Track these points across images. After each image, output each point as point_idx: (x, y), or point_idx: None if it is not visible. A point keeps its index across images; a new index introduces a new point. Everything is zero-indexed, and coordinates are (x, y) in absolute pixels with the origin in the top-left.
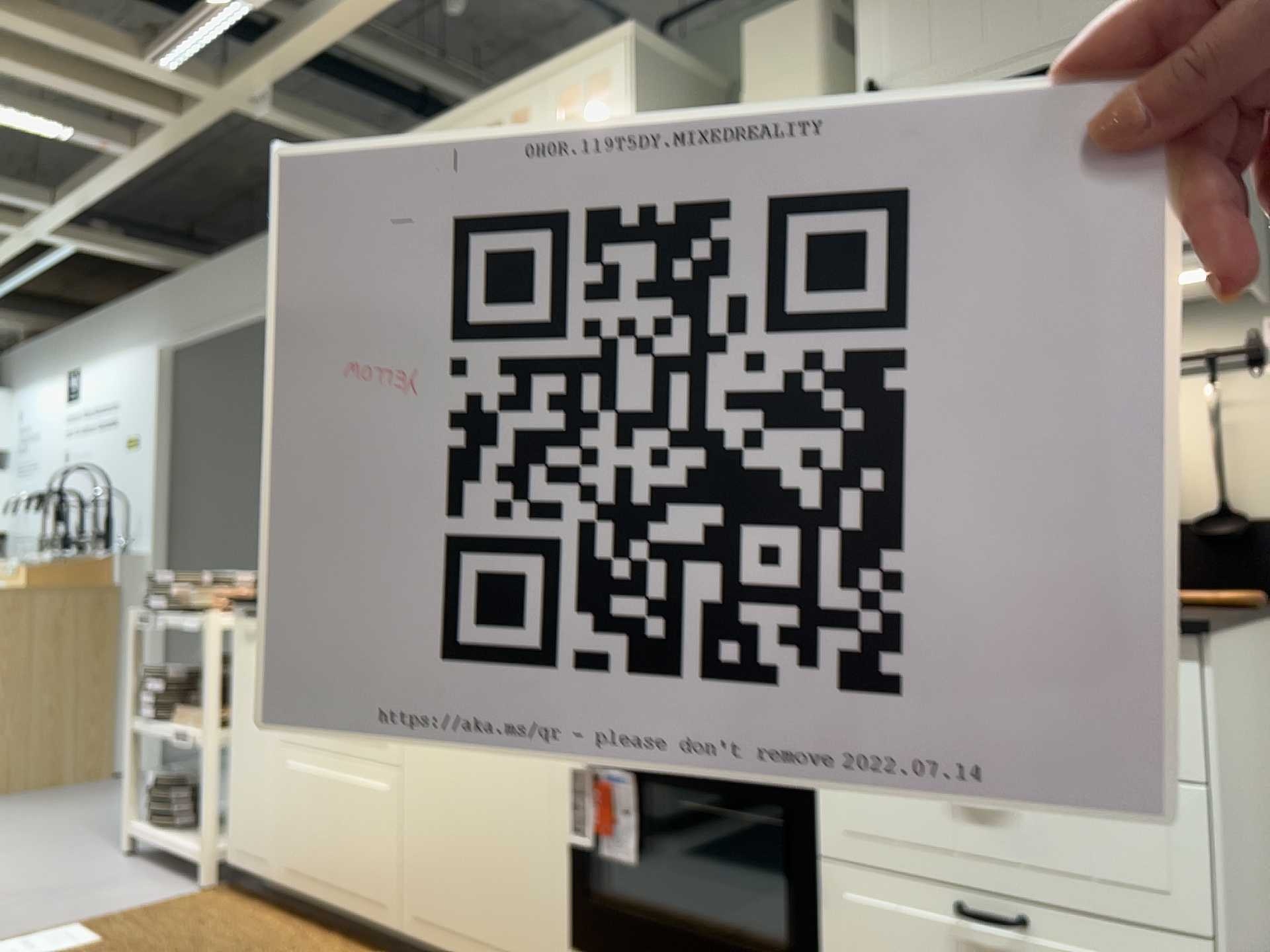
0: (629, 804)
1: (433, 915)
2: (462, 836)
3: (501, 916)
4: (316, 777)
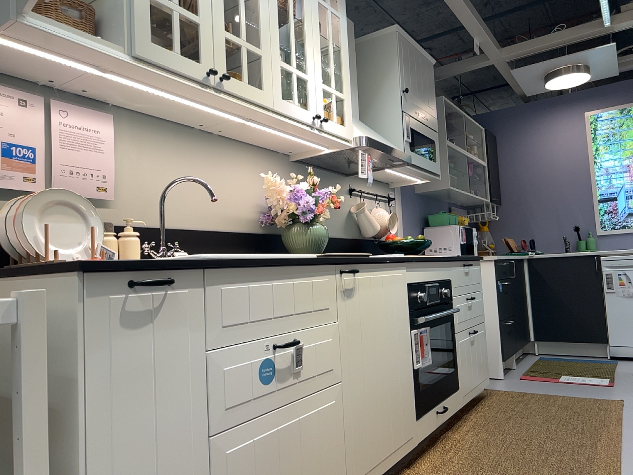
0: (427, 340)
1: (367, 464)
2: (377, 400)
3: (396, 429)
4: (267, 440)
